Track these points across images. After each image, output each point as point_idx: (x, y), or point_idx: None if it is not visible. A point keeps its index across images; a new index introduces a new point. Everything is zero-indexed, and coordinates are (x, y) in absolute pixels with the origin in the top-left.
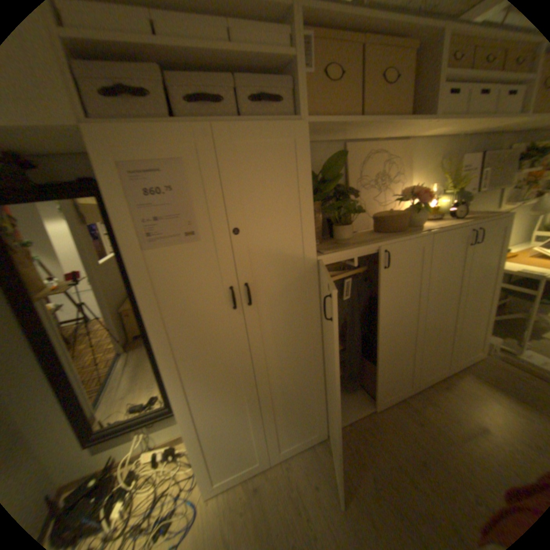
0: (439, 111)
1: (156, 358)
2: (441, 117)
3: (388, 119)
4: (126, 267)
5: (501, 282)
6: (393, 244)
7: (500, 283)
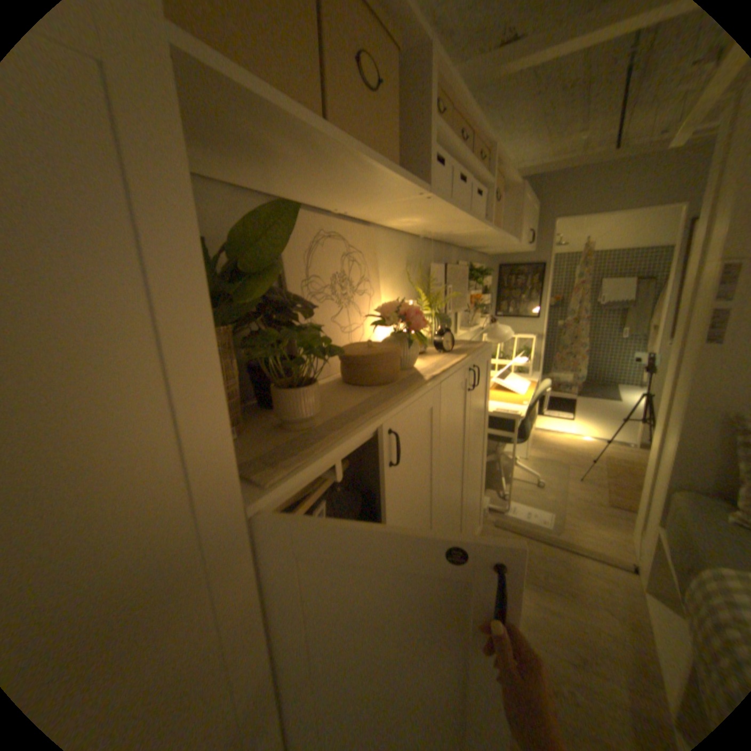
0: (430, 181)
1: None
2: (436, 191)
3: (375, 155)
4: None
5: (487, 430)
6: (399, 412)
7: (486, 430)
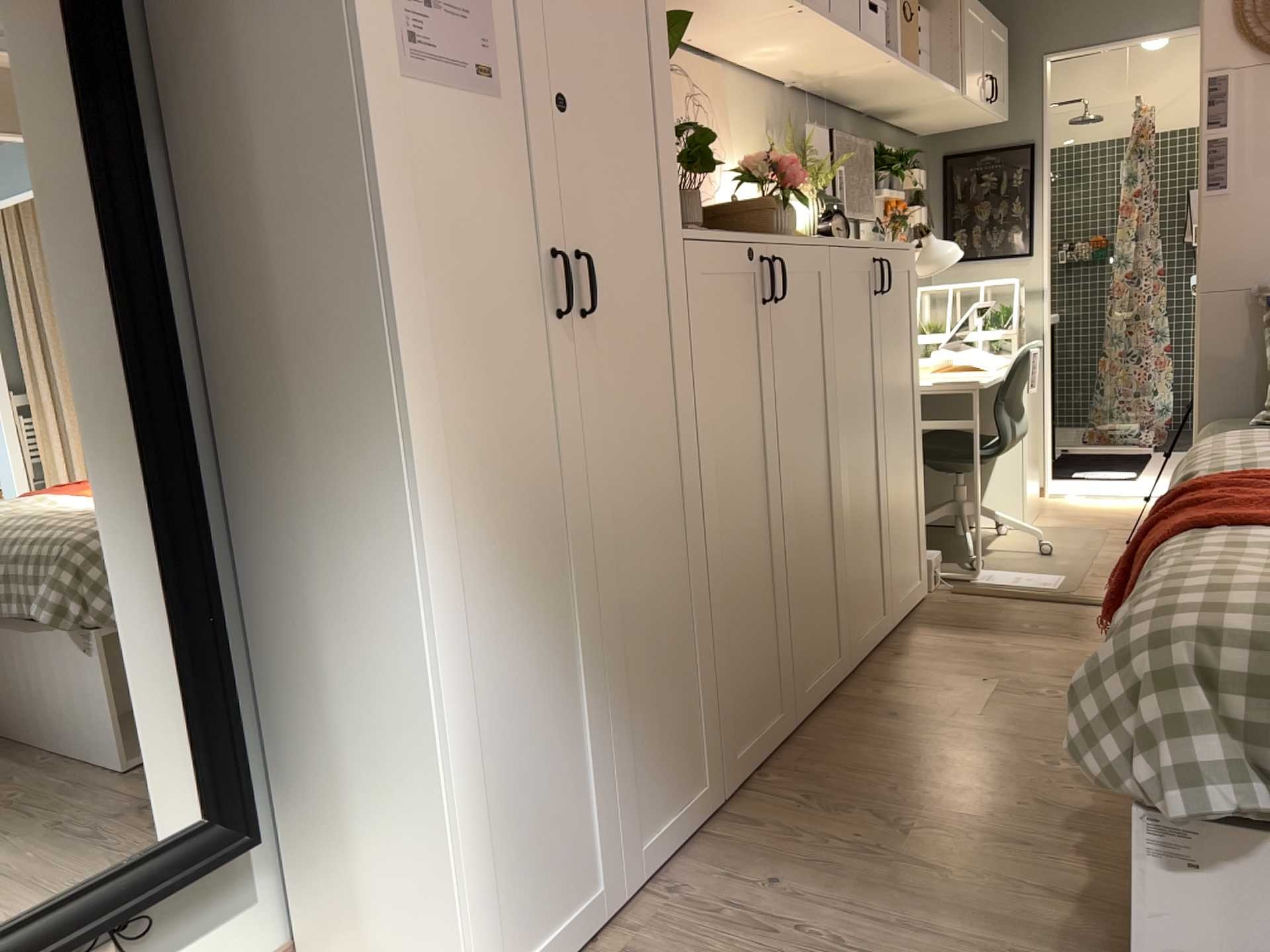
0: None
1: (401, 426)
2: (808, 6)
3: None
4: (363, 106)
5: (921, 399)
6: (782, 245)
7: (920, 400)
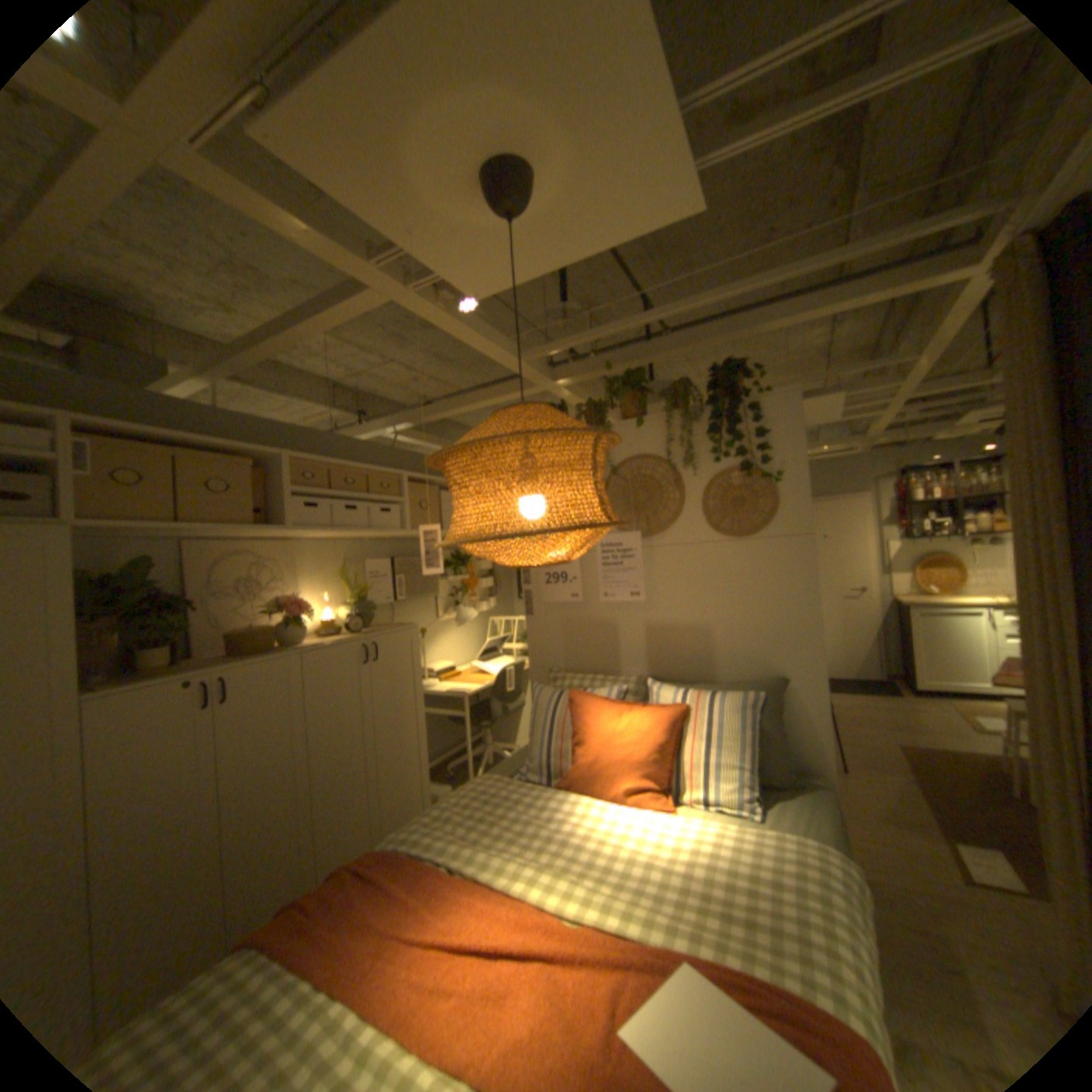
0: (292, 520)
1: None
2: (293, 527)
3: (212, 525)
4: None
5: (422, 706)
6: (232, 668)
7: (421, 707)
